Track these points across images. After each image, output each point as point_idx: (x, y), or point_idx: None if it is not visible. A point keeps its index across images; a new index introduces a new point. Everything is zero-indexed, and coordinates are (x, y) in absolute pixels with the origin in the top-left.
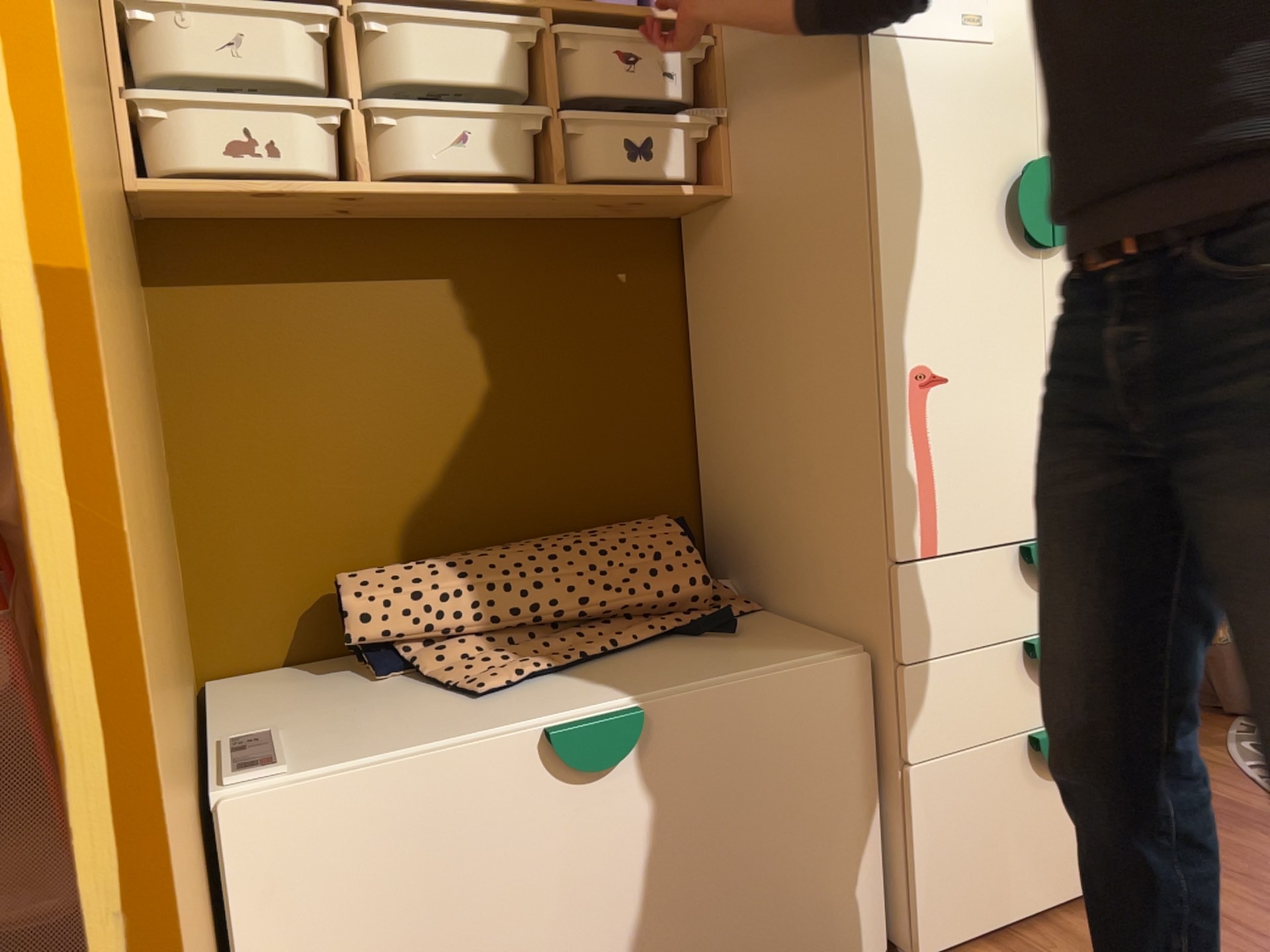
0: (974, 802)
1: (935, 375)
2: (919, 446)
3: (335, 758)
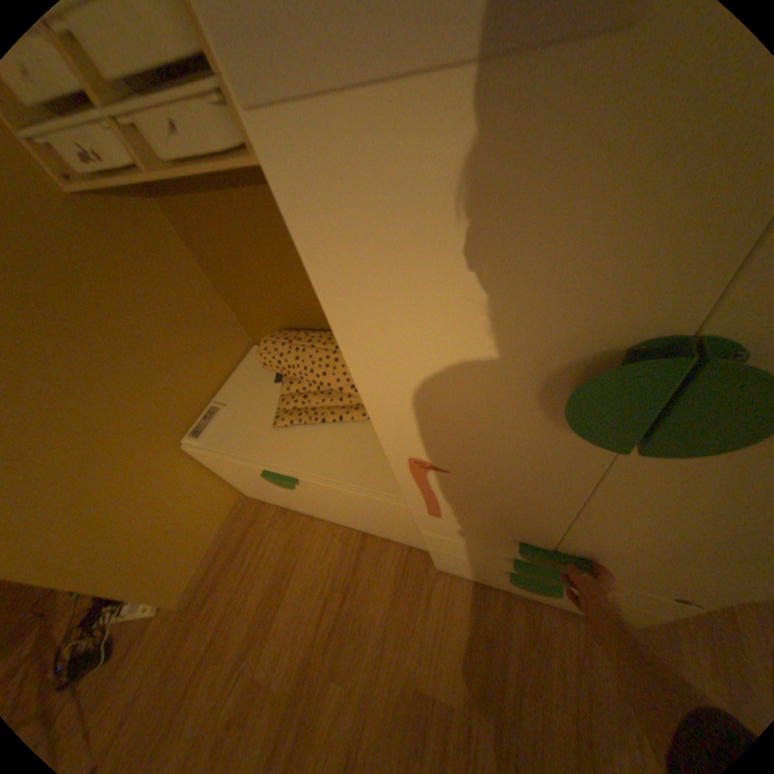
0: (466, 564)
1: (433, 464)
2: (420, 484)
3: (214, 439)
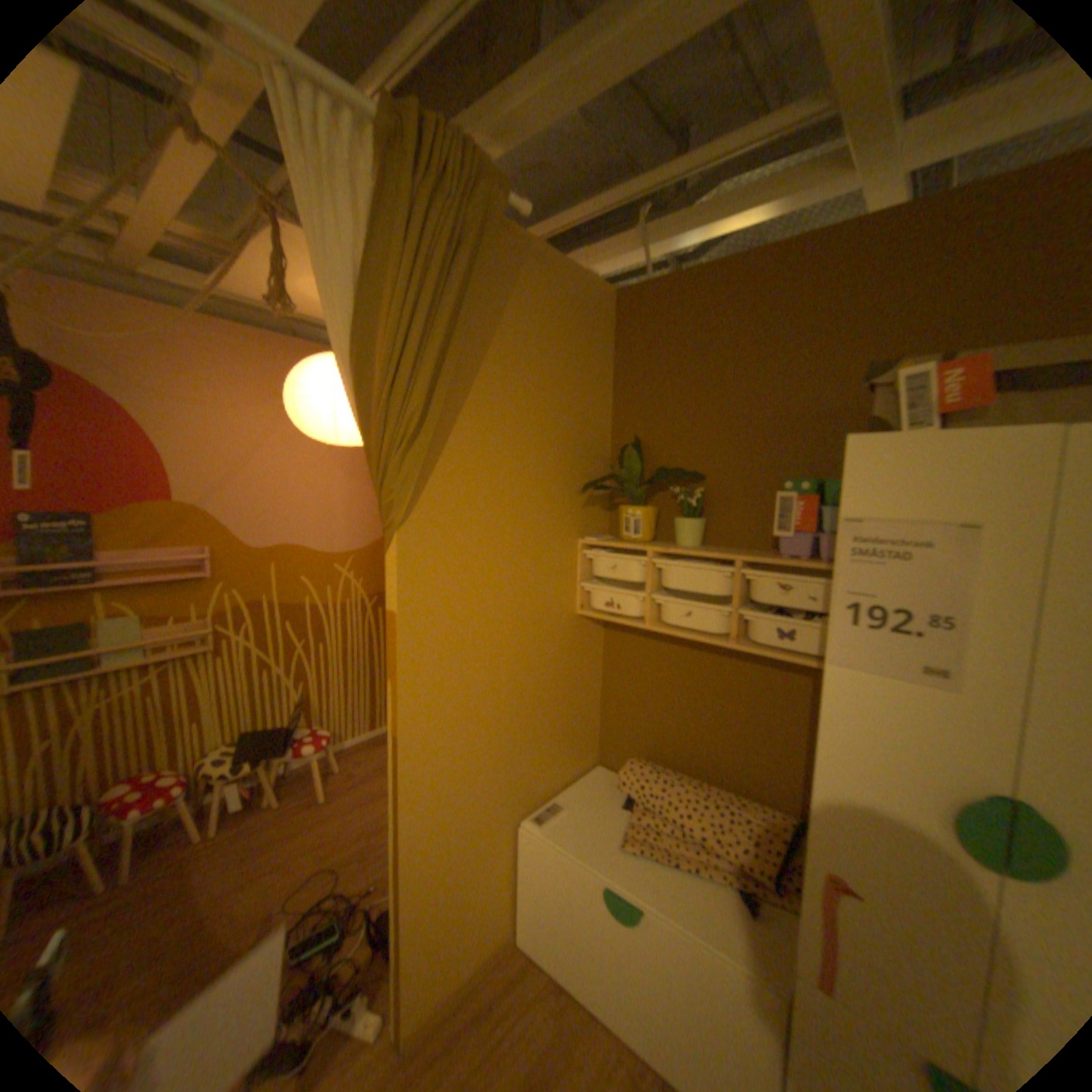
0: None
1: (848, 887)
2: (825, 920)
3: (556, 835)
